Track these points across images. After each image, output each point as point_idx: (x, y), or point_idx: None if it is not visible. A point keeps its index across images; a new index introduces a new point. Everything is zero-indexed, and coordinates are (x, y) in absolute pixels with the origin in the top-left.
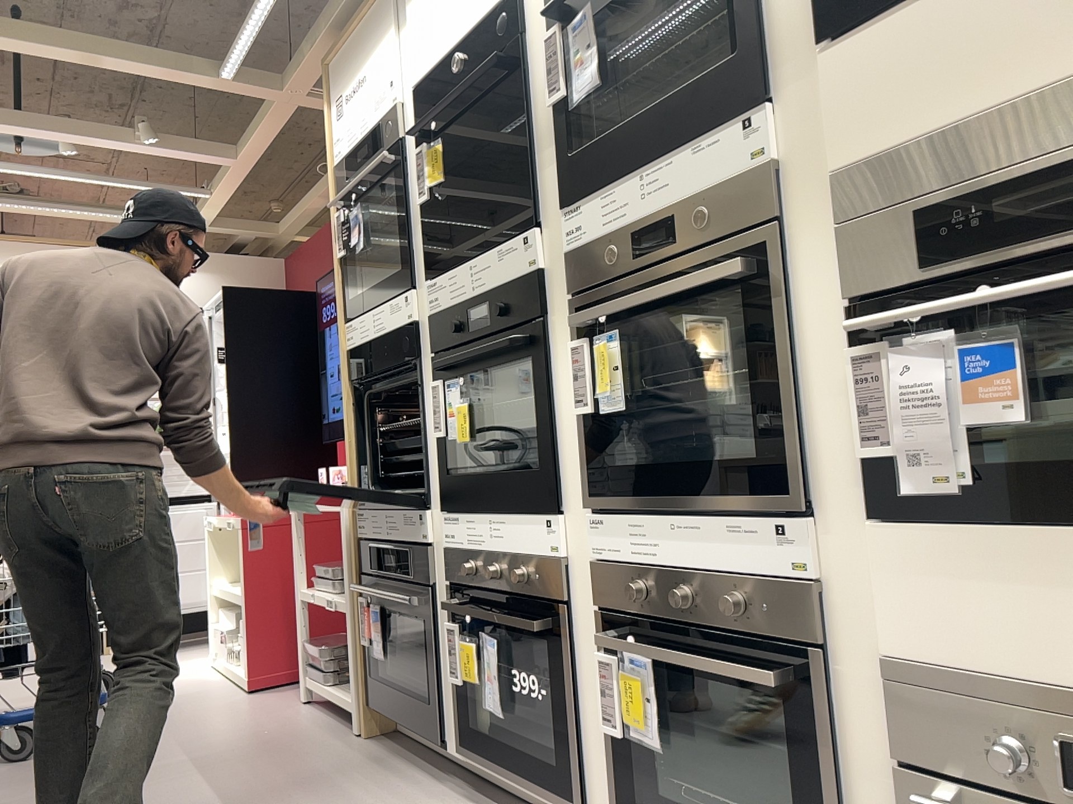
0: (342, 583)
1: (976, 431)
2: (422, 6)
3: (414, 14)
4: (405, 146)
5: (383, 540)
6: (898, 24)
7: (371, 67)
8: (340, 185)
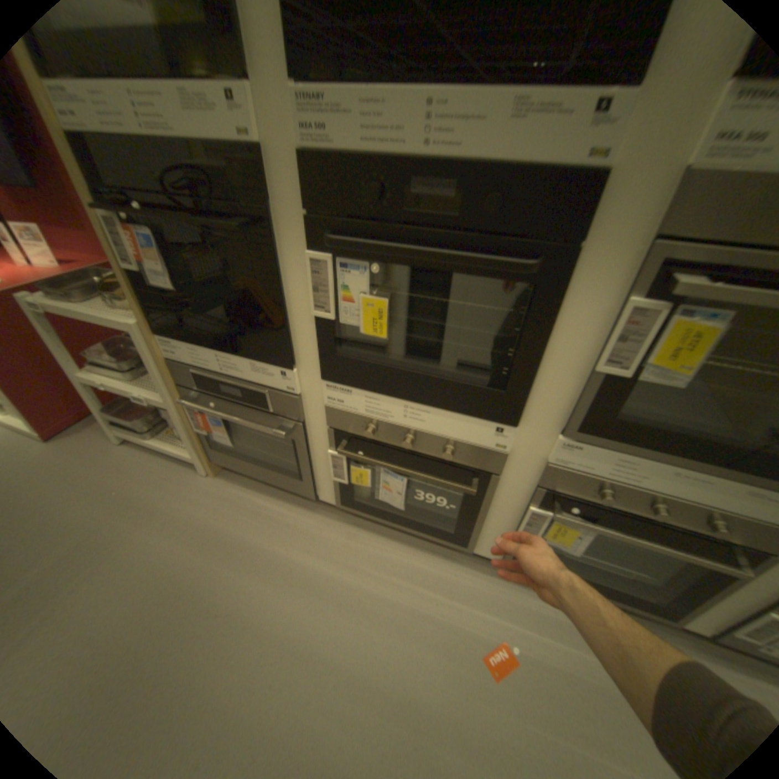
0: (133, 373)
1: None
2: None
3: None
4: None
5: (216, 372)
6: None
7: None
8: None
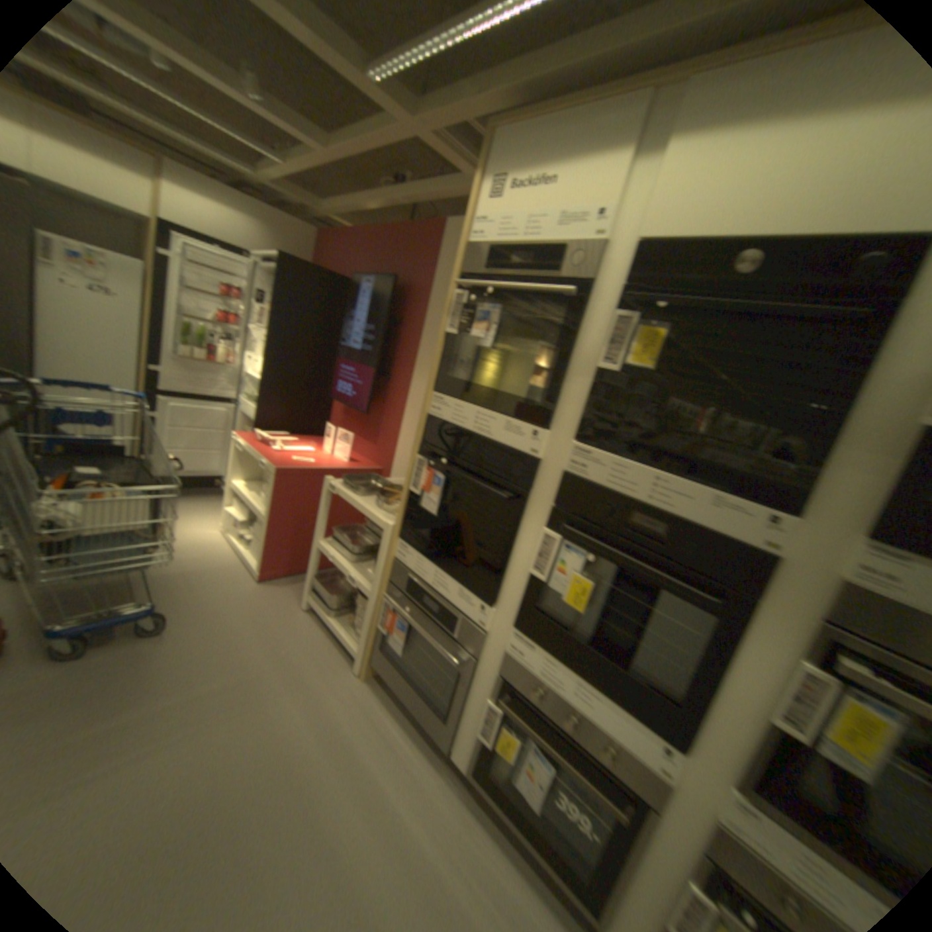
0: (357, 557)
1: None
2: (709, 147)
3: (687, 150)
4: (594, 288)
5: (427, 584)
6: None
7: (572, 169)
8: (472, 267)
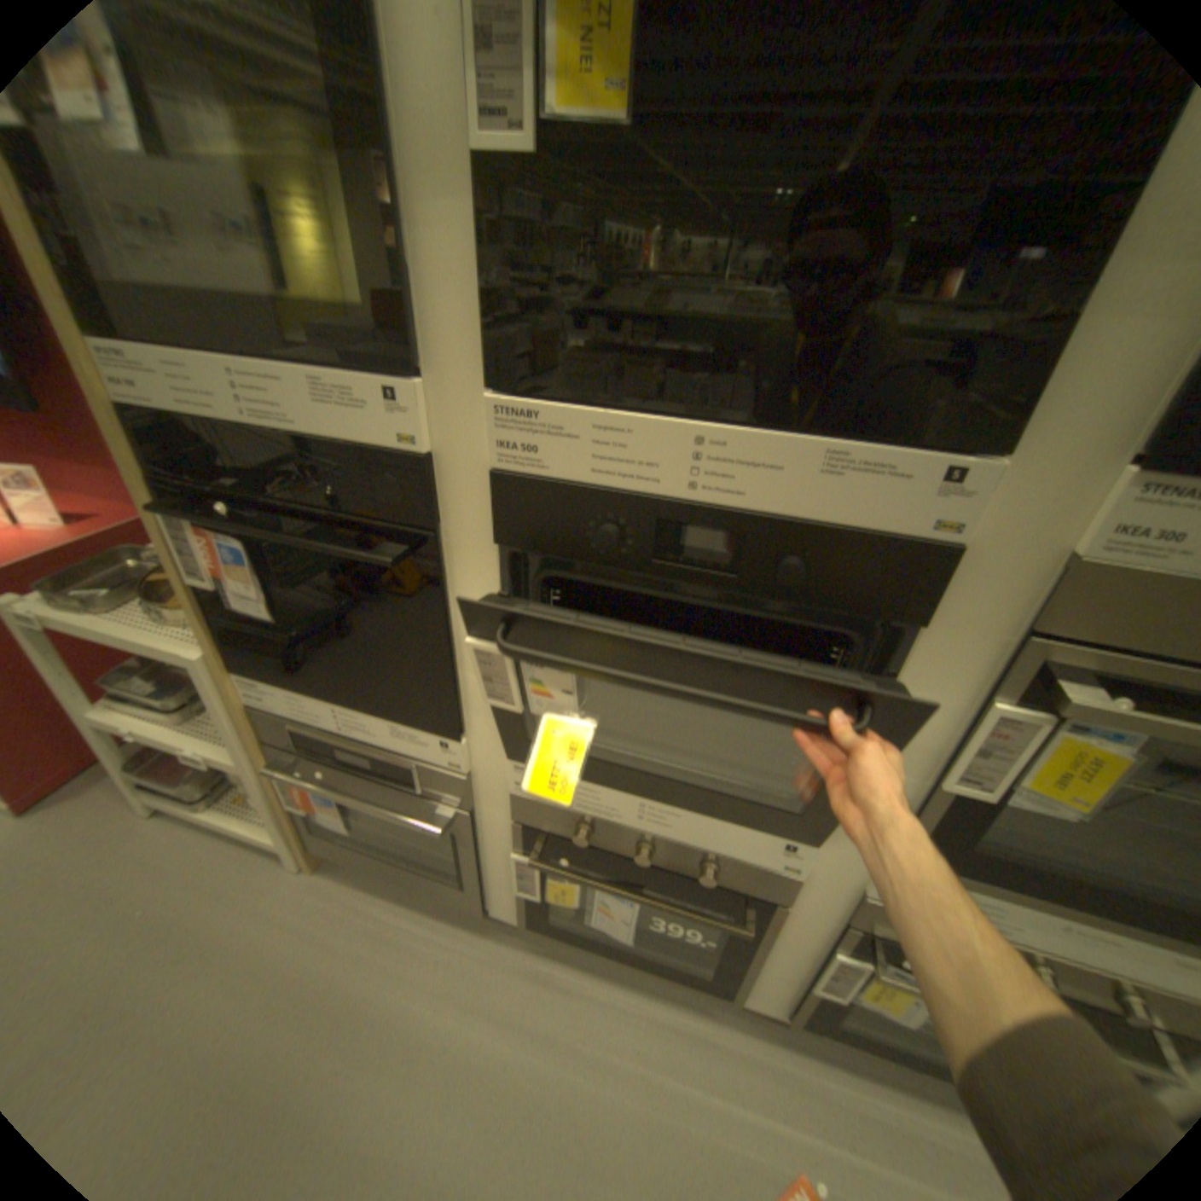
0: (183, 711)
1: None
2: None
3: None
4: None
5: (330, 731)
6: None
7: None
8: None
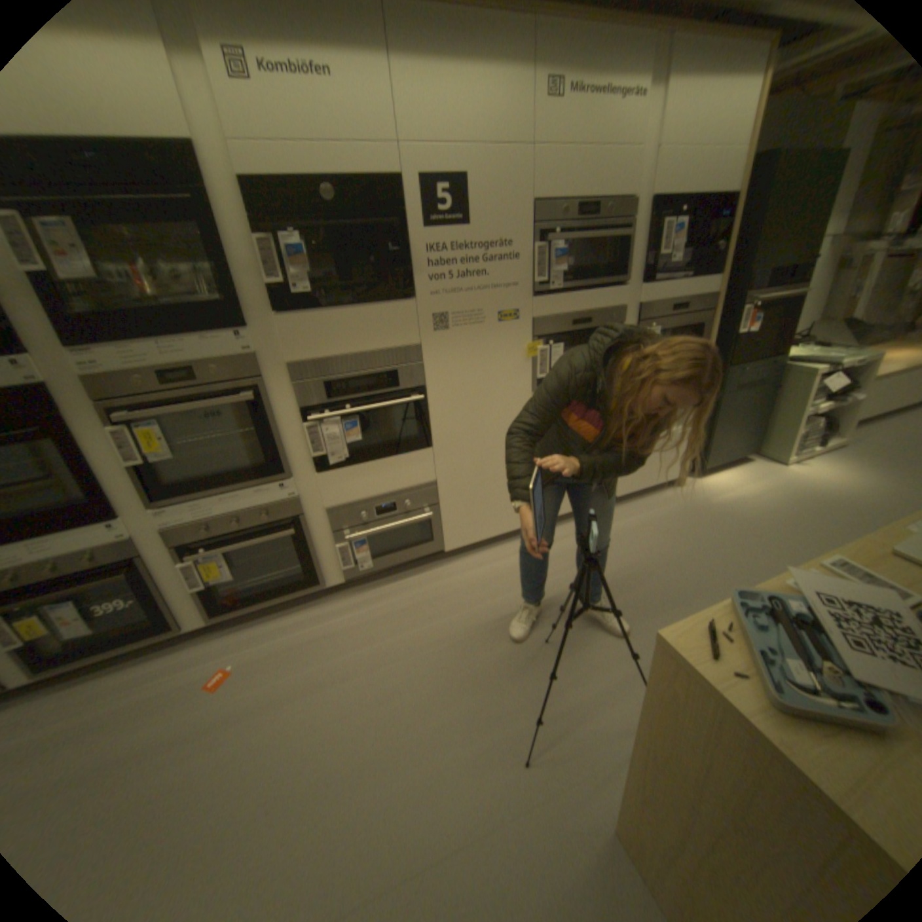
0: None
1: (348, 447)
2: None
3: None
4: None
5: None
6: (311, 320)
7: None
8: None
